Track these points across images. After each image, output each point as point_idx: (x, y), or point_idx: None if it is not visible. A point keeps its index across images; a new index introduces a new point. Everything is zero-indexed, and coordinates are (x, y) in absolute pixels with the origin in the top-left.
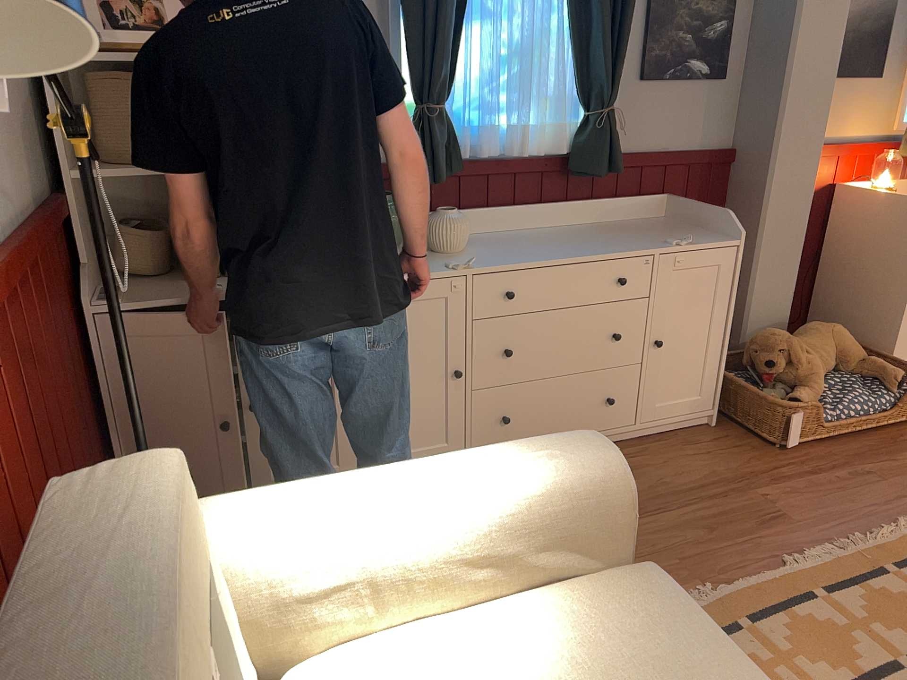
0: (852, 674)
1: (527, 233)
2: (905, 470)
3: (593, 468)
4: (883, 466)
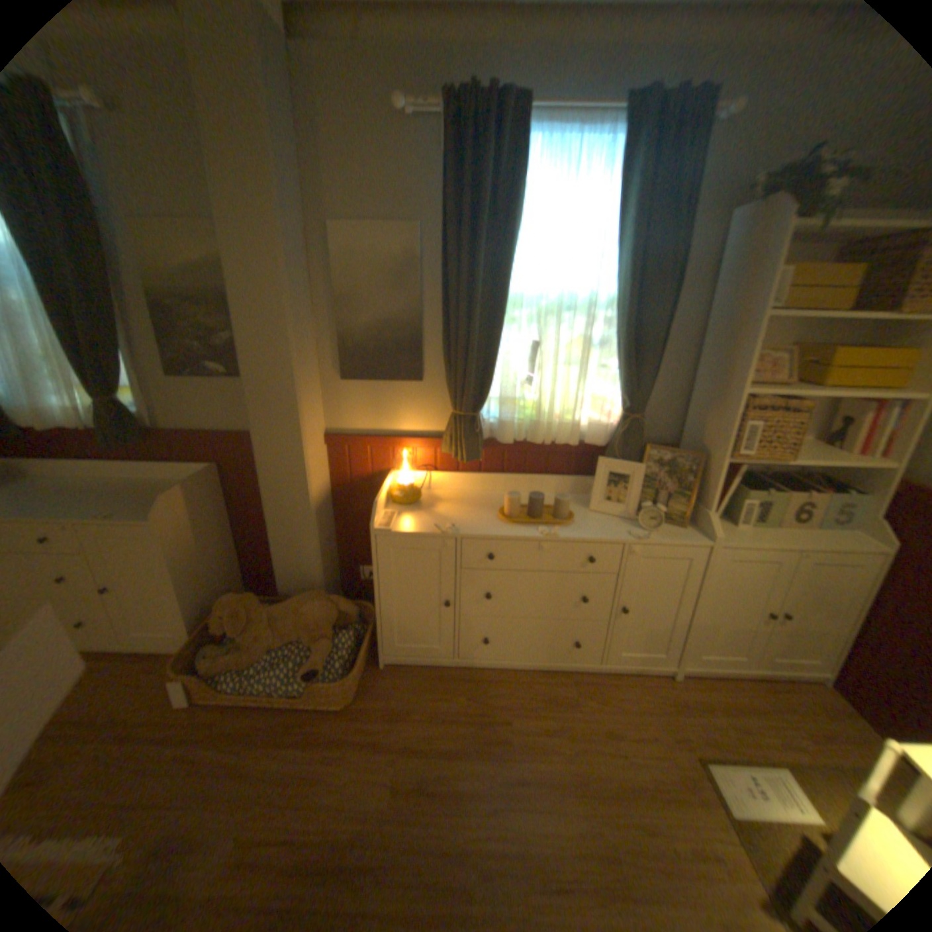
0: None
1: (79, 483)
2: (221, 774)
3: None
4: (215, 760)
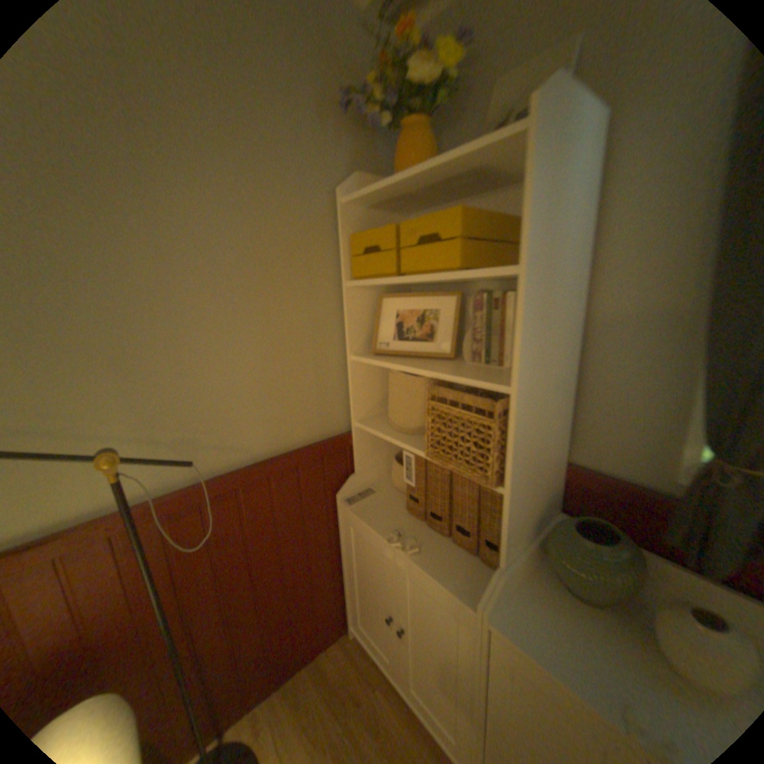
0: None
1: None
2: None
3: None
4: None
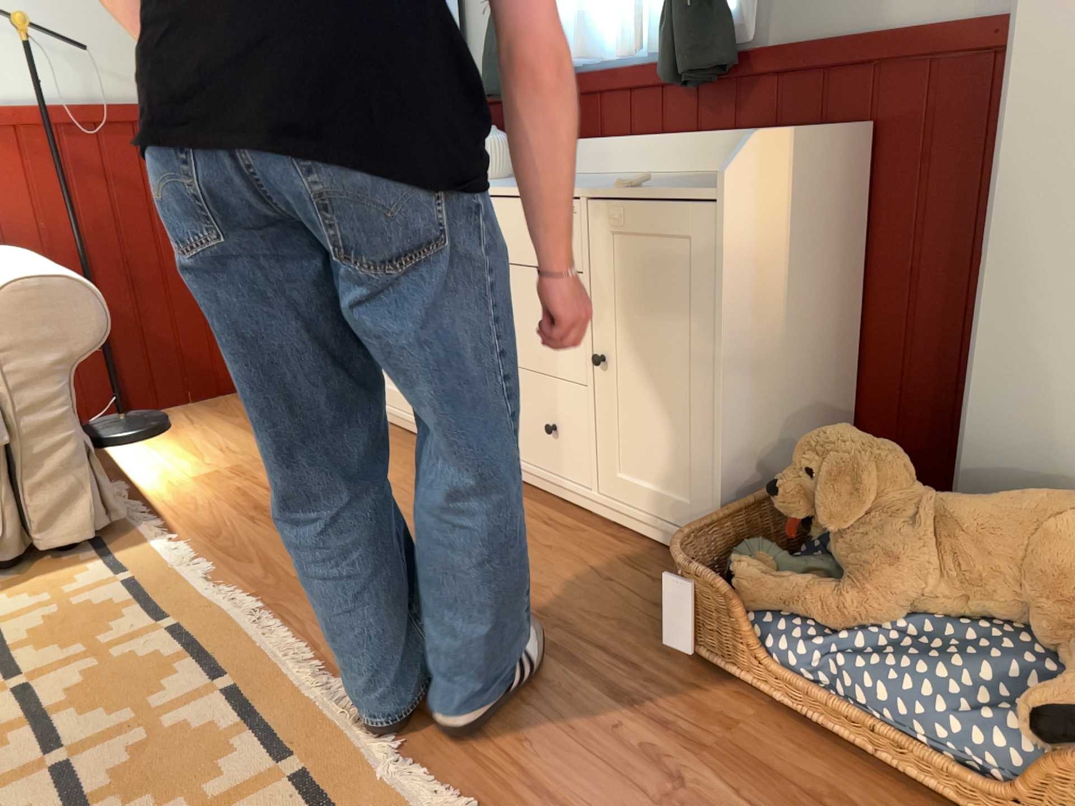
0: (55, 706)
1: (606, 176)
2: None
3: (0, 283)
4: None
